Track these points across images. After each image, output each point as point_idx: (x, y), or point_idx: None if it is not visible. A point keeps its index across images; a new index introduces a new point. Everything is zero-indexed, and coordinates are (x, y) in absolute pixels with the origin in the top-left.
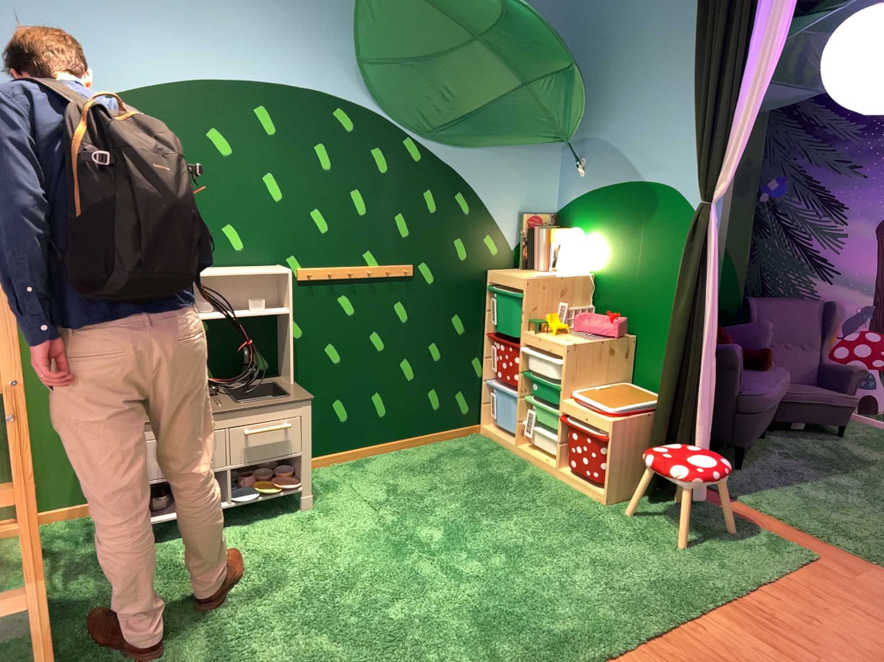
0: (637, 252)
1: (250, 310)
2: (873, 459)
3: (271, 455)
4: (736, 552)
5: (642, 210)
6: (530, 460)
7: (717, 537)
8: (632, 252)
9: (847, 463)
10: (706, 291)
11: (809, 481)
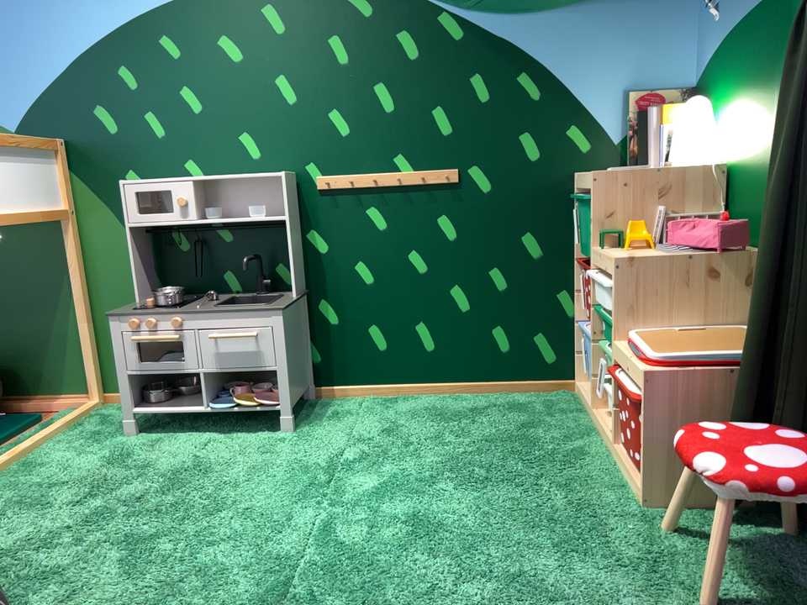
0: (777, 106)
1: (253, 217)
2: None
3: (239, 367)
4: None
5: (782, 30)
6: (600, 433)
7: None
8: (771, 107)
9: None
10: None
11: None
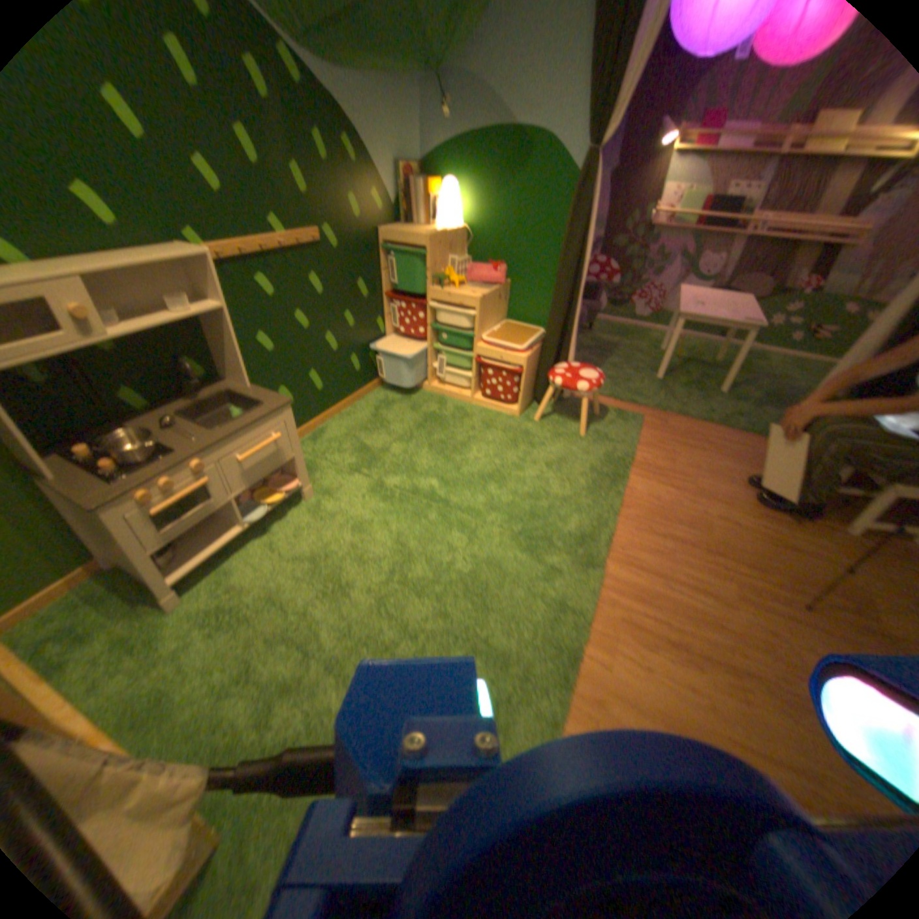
0: (513, 199)
1: (157, 307)
2: (618, 343)
3: (261, 468)
4: (611, 430)
5: (518, 152)
6: (443, 394)
7: (594, 421)
8: (506, 198)
9: (610, 348)
10: (590, 235)
11: (603, 366)
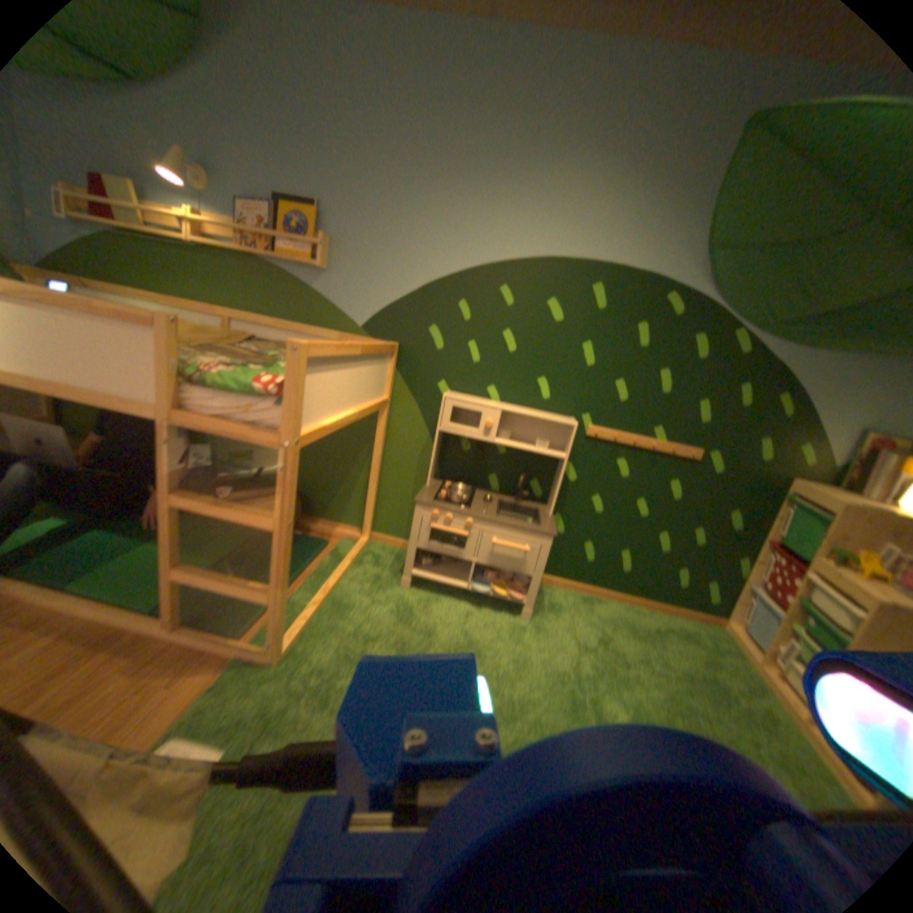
0: None
1: (531, 443)
2: None
3: (504, 563)
4: None
5: None
6: (771, 690)
7: None
8: None
9: None
10: None
11: None
